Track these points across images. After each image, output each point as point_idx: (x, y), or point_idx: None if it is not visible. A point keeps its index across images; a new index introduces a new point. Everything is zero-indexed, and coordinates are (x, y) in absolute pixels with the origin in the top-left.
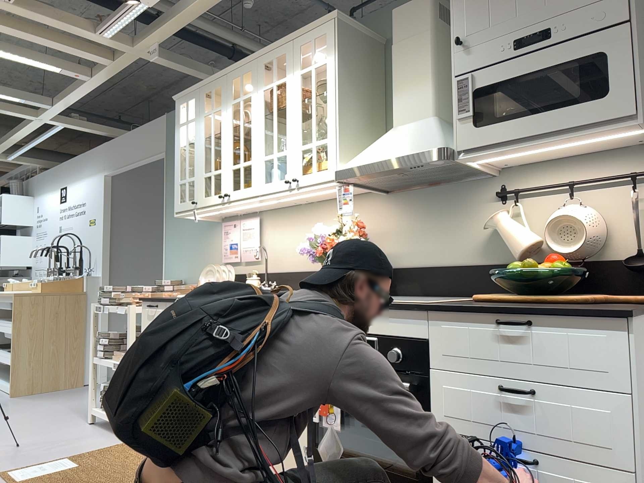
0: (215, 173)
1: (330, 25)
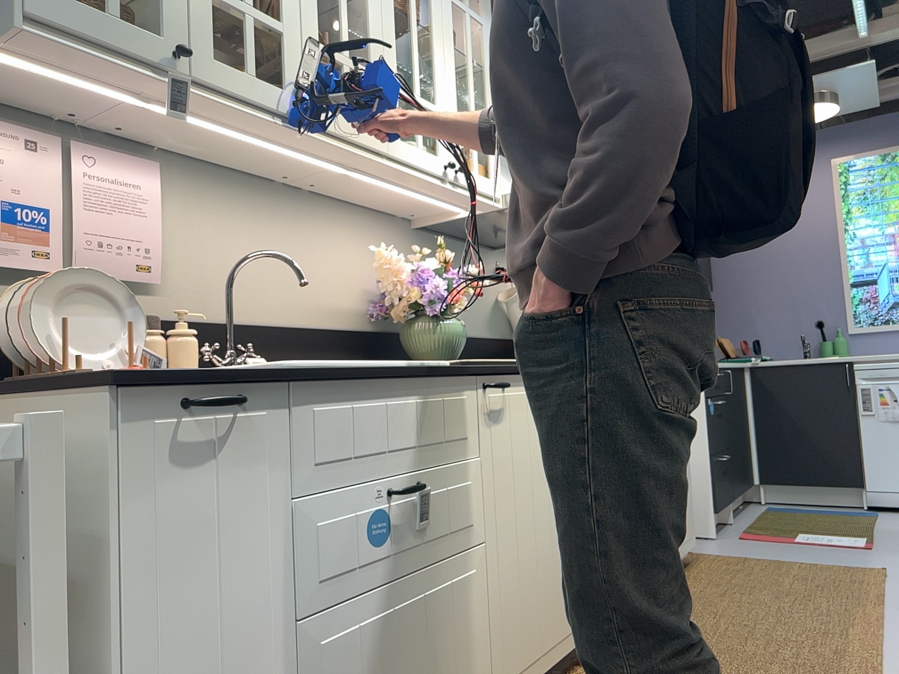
0: (263, 20)
1: None
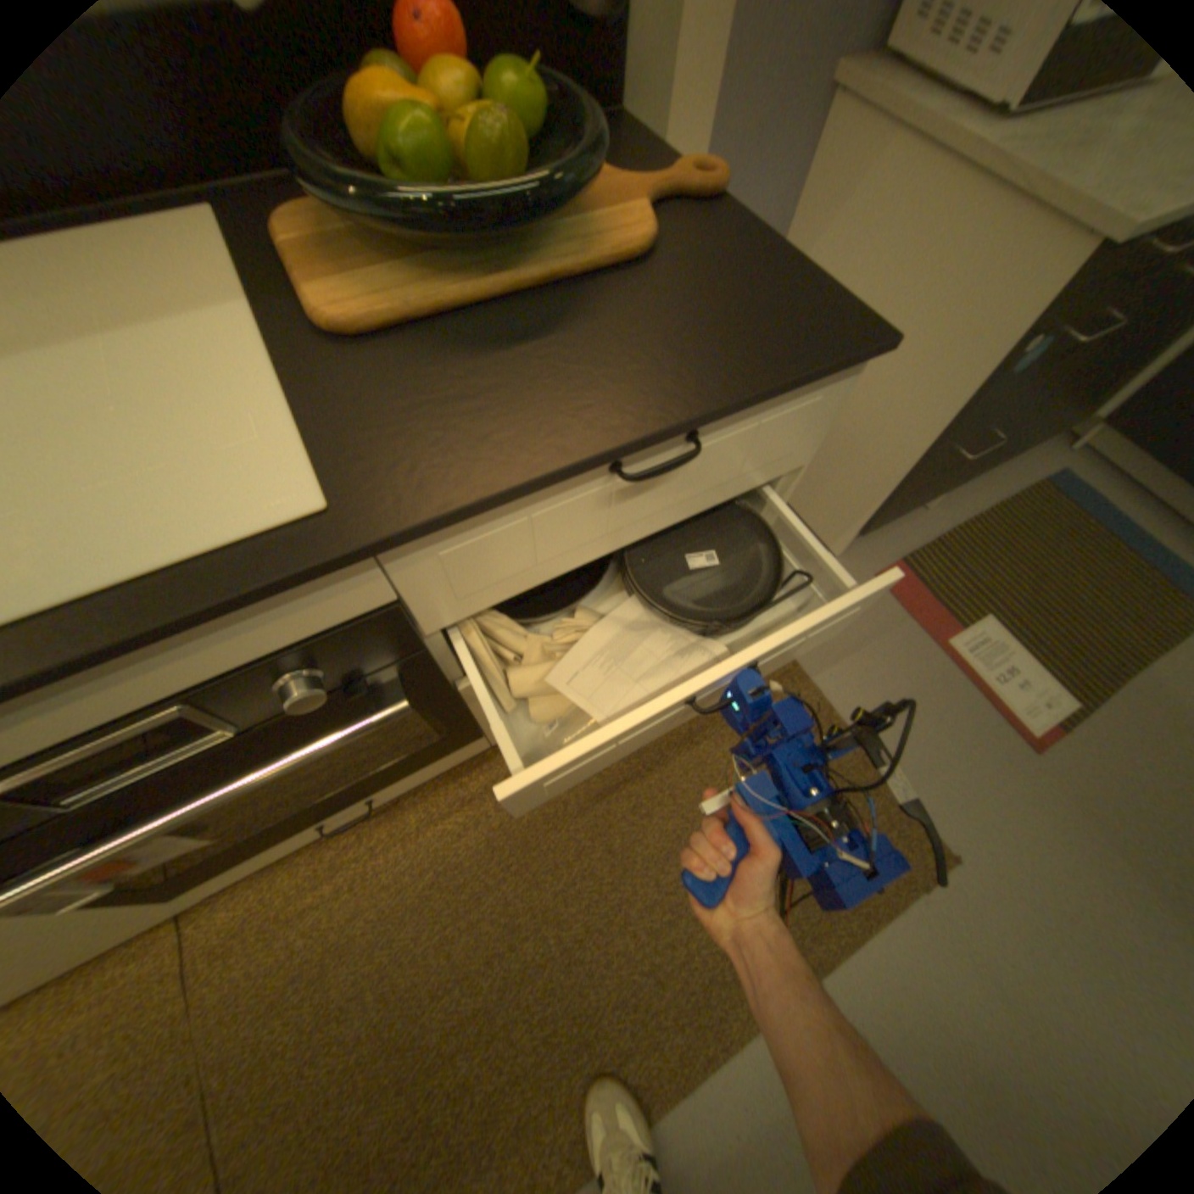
0: None
1: None
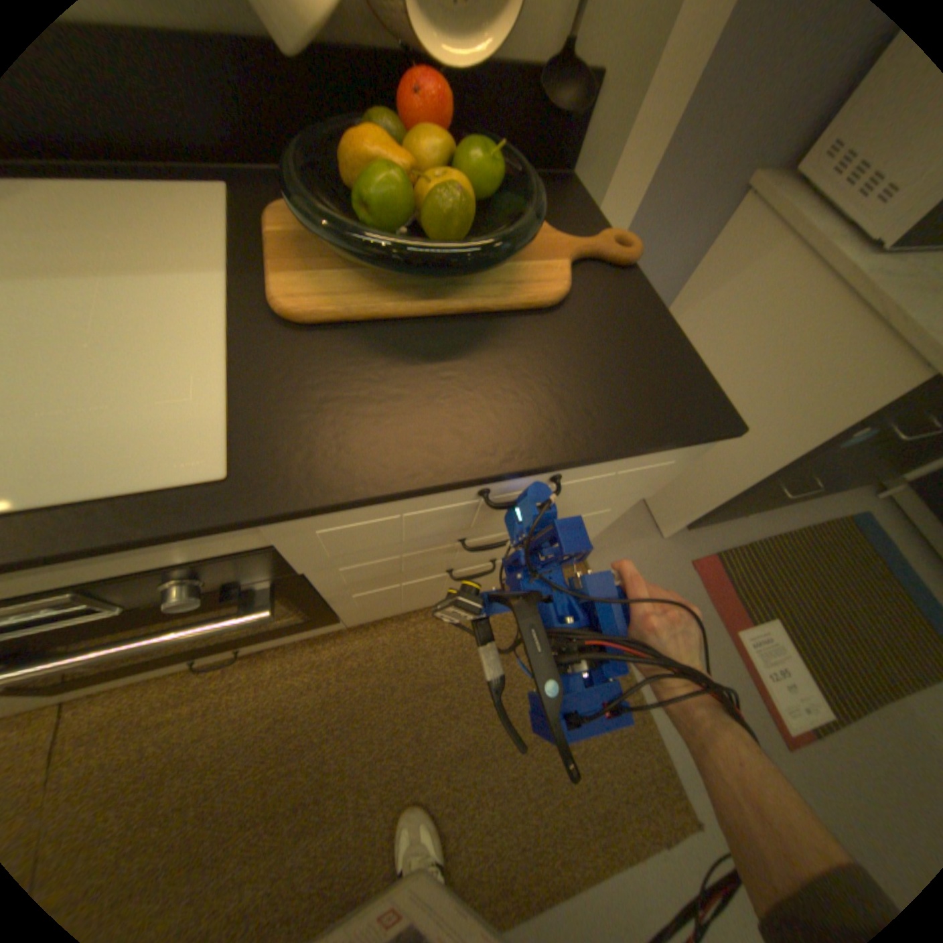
0: None
1: None
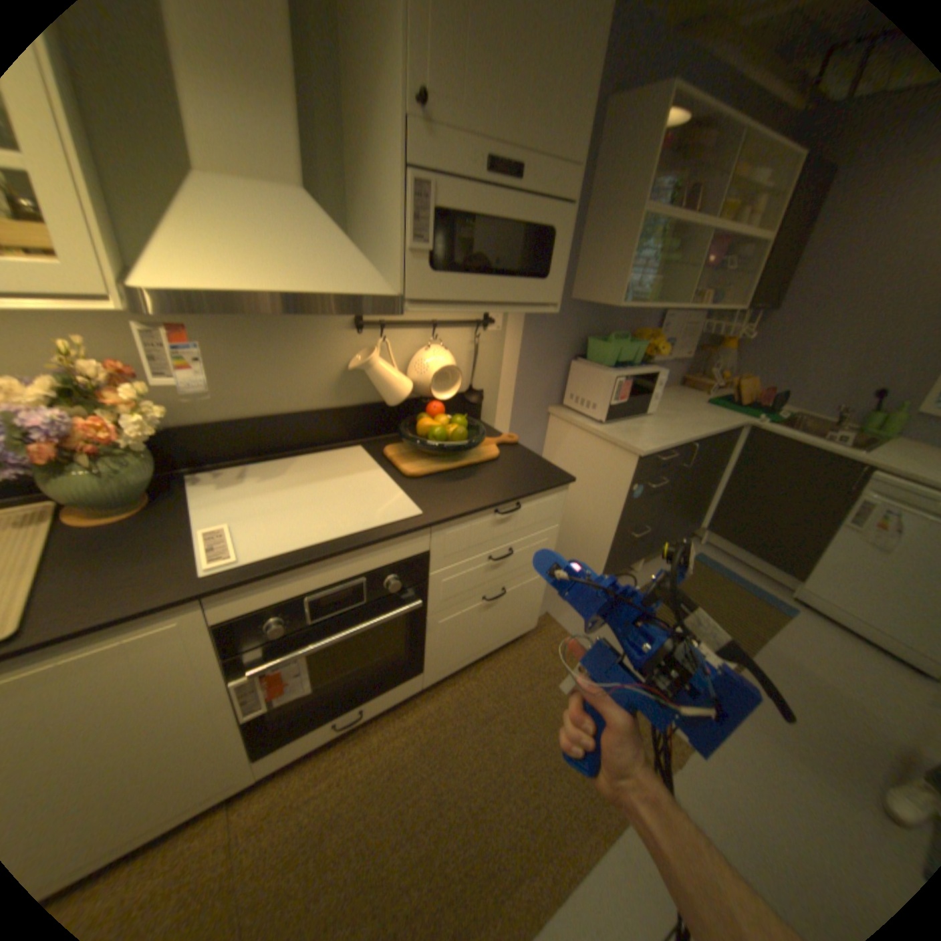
0: None
1: None
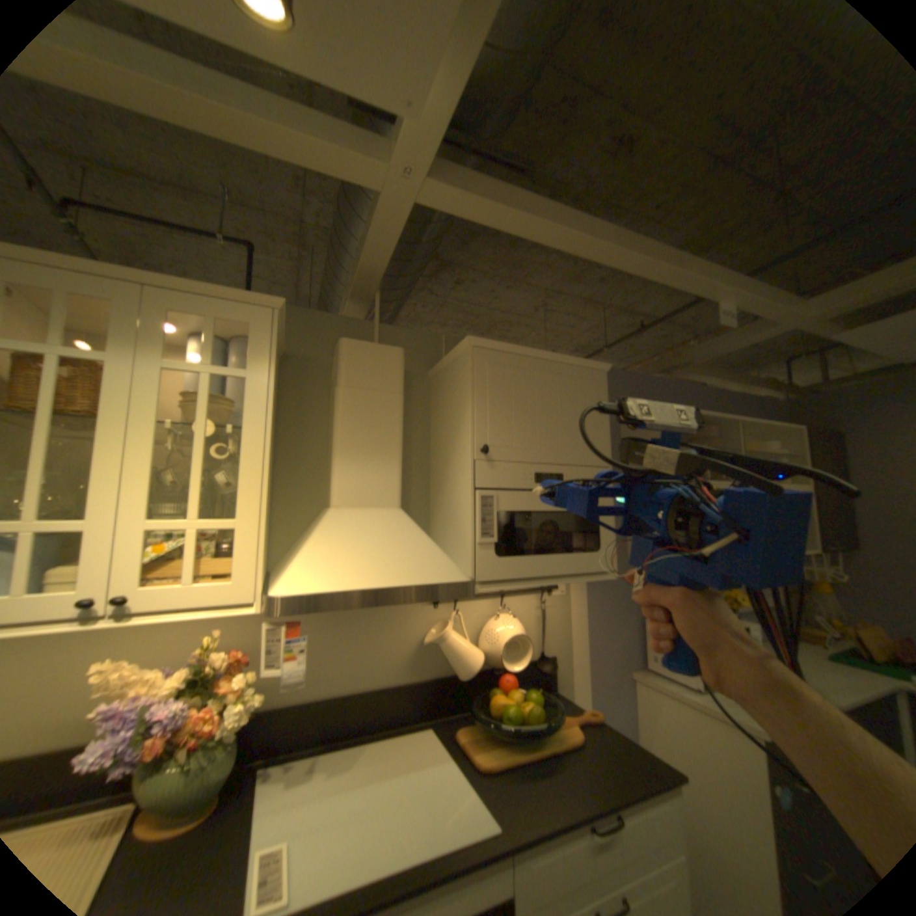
0: None
1: (267, 315)
